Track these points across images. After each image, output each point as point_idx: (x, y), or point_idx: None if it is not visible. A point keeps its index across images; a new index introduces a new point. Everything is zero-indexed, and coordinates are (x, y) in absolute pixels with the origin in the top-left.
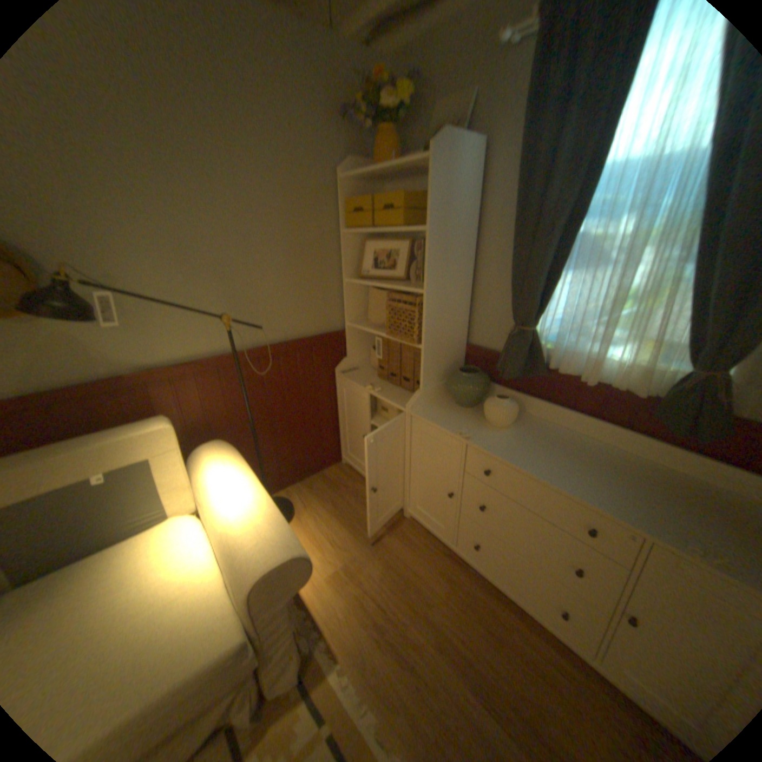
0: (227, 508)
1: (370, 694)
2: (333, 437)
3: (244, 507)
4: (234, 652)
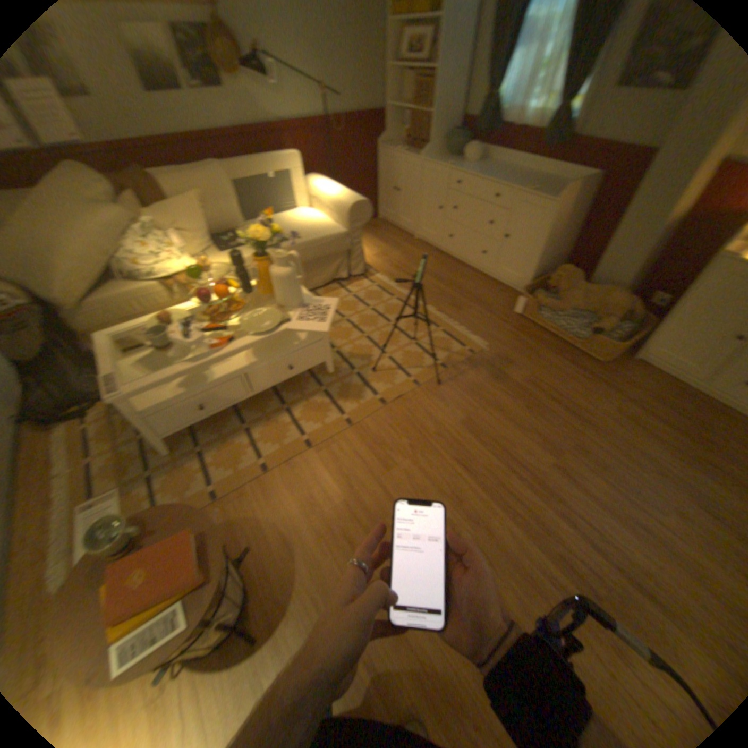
0: (330, 192)
1: (392, 281)
2: (372, 198)
3: (338, 191)
4: (342, 235)
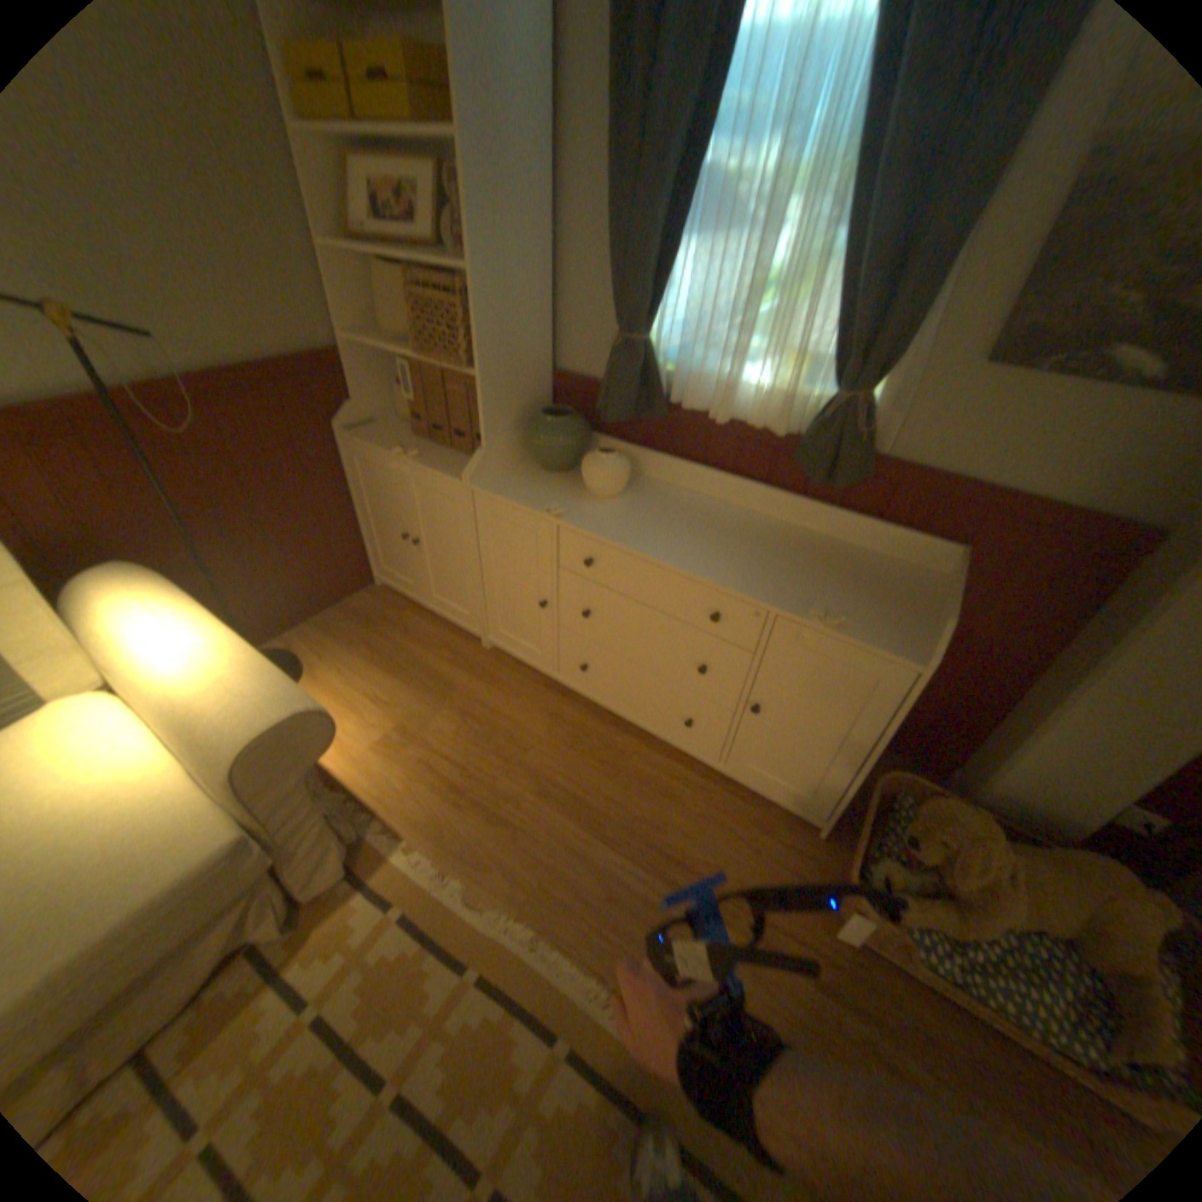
0: (161, 663)
1: (453, 861)
2: (351, 544)
3: (195, 657)
4: (226, 852)
